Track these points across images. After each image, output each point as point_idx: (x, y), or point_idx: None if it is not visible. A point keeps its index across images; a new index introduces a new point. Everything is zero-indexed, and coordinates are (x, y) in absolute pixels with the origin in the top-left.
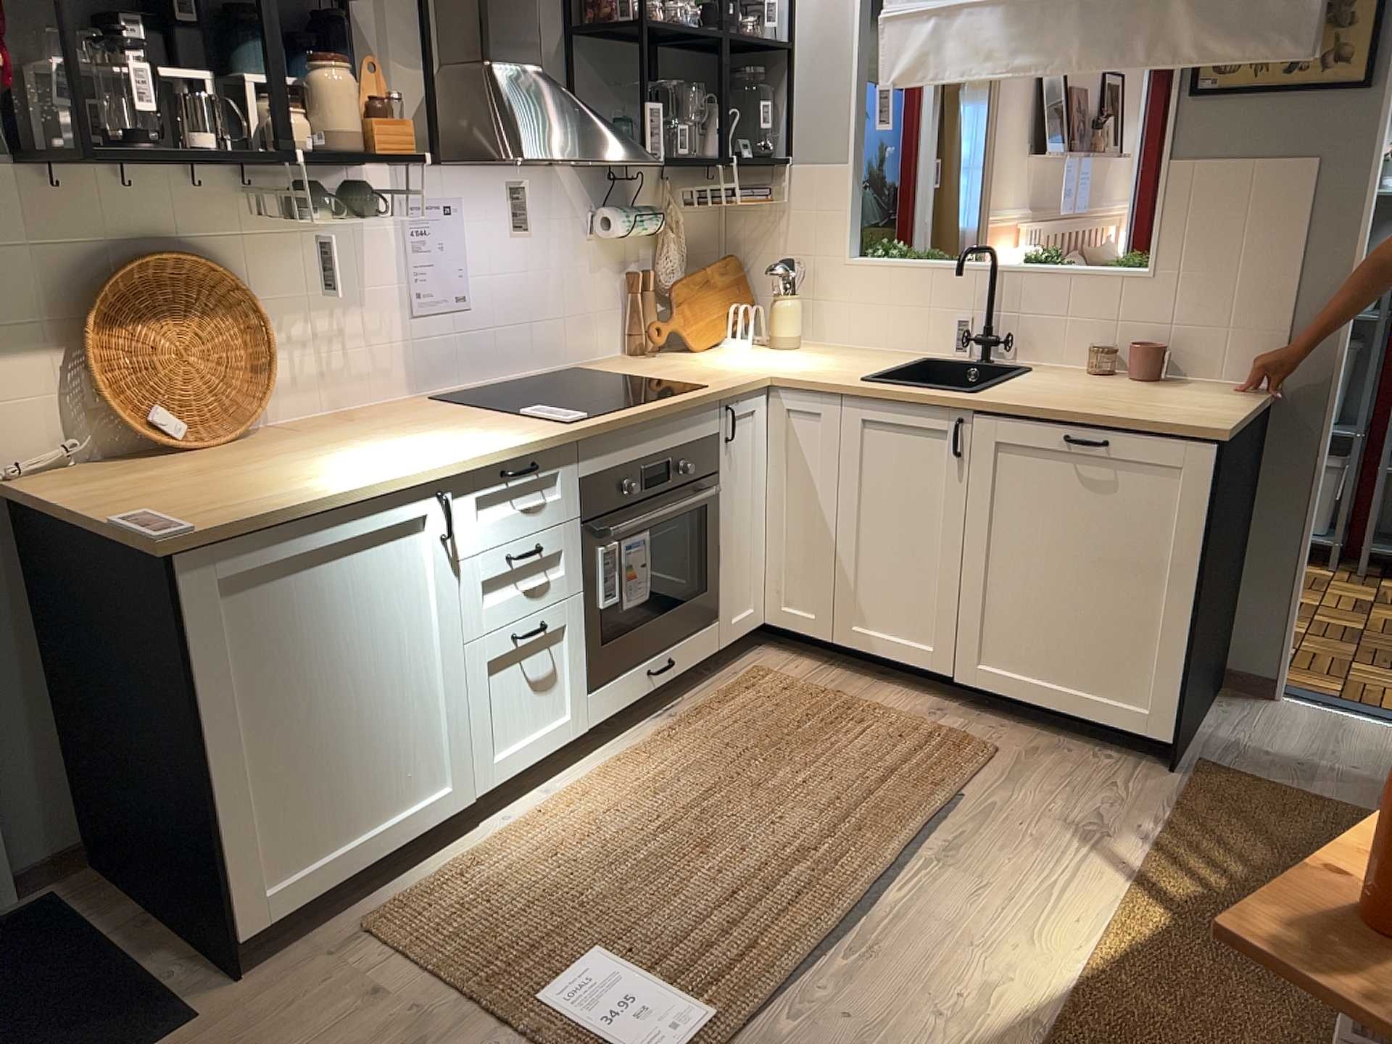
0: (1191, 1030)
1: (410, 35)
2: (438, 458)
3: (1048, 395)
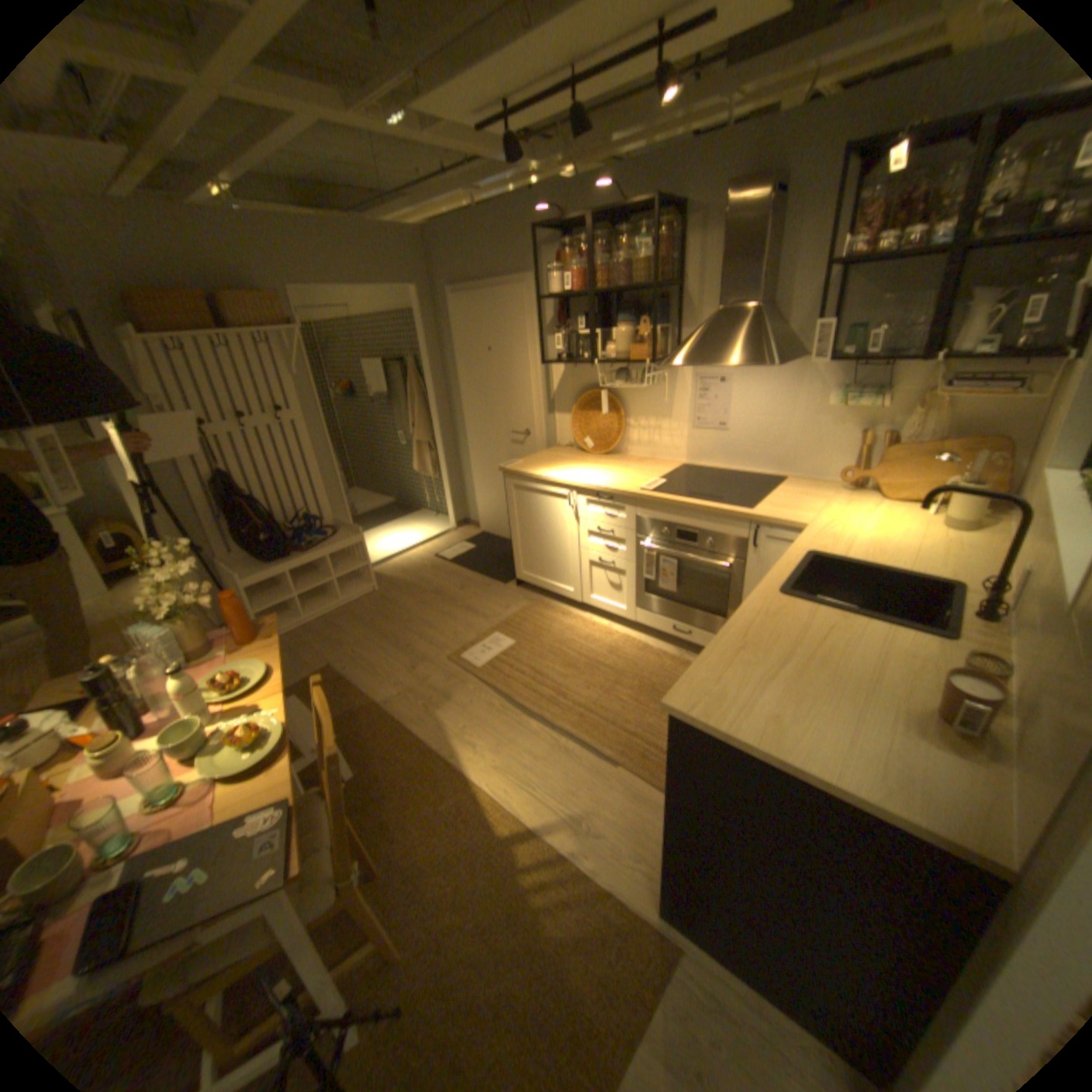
0: (430, 811)
1: (715, 292)
2: (579, 479)
3: (790, 628)
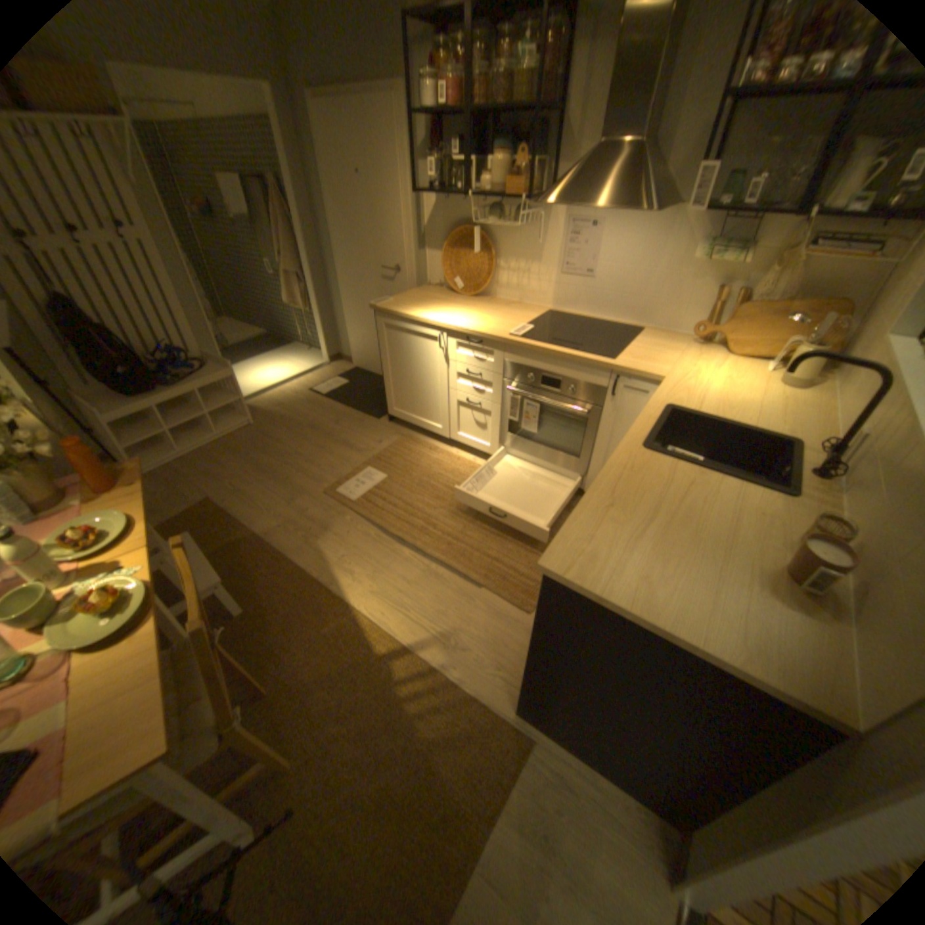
0: (313, 635)
1: (598, 122)
2: (449, 321)
3: (654, 484)
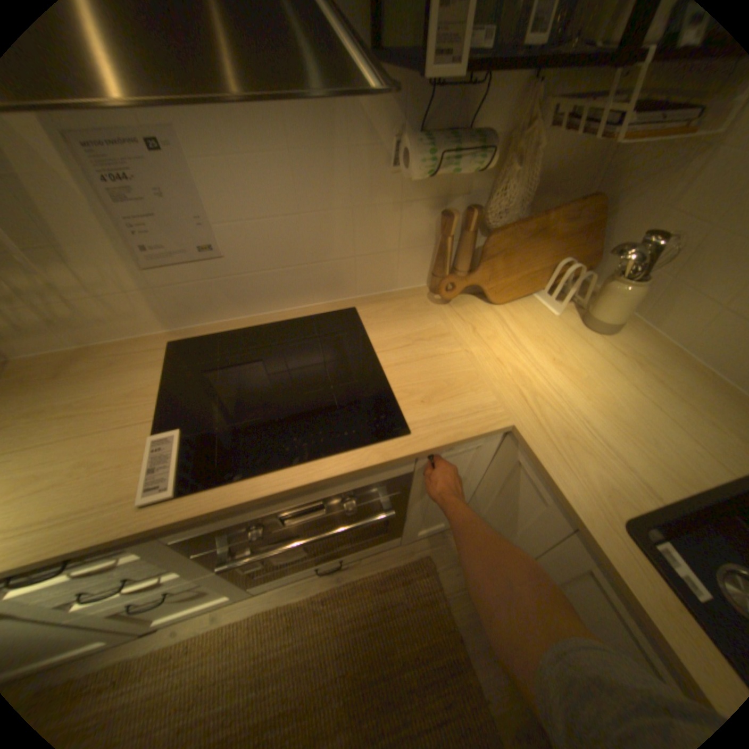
0: None
1: None
2: None
3: None
